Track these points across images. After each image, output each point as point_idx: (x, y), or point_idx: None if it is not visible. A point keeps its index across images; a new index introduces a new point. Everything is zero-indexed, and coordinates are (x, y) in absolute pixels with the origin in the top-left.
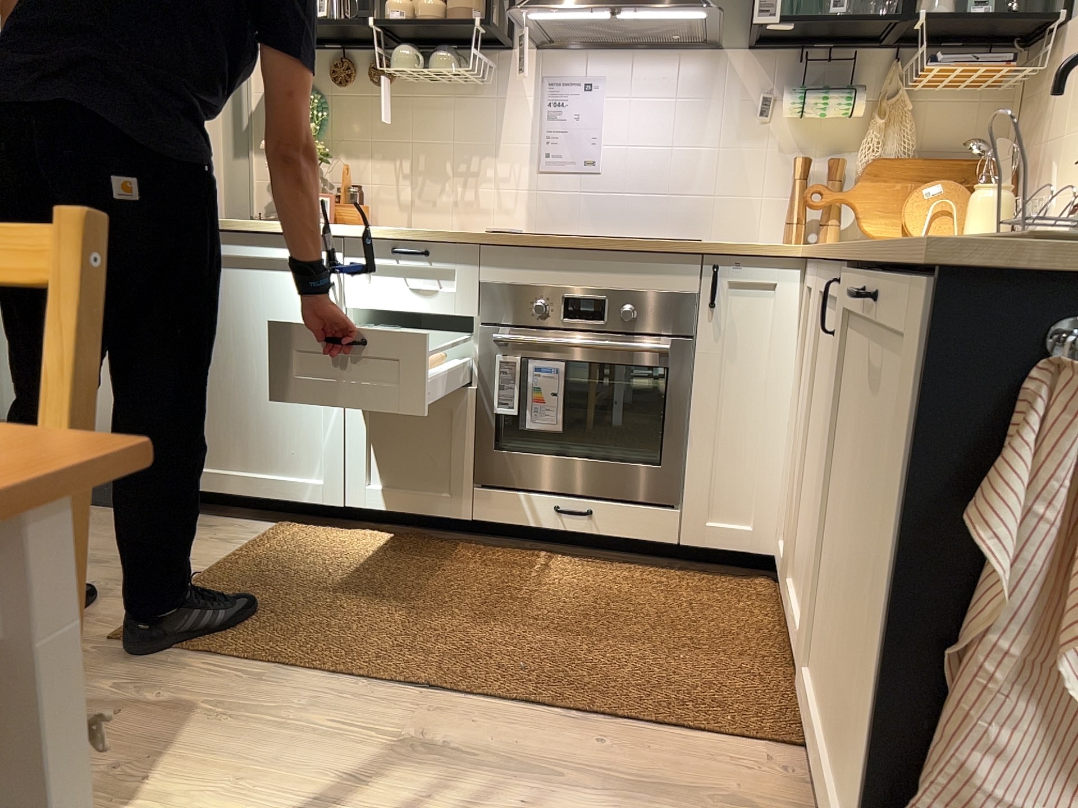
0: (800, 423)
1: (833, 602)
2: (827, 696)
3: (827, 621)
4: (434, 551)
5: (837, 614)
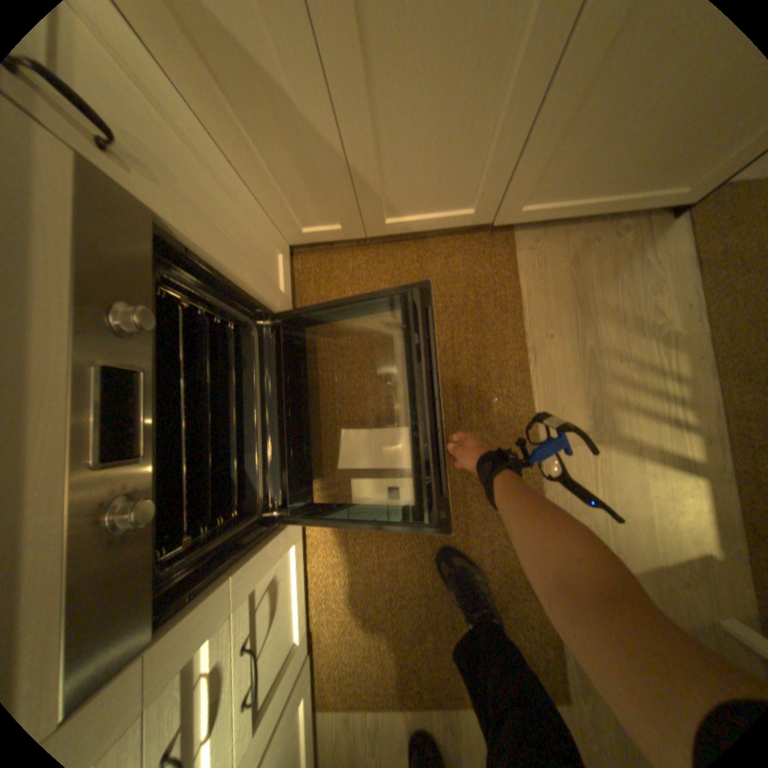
0: (259, 139)
1: (582, 153)
2: (571, 192)
3: (561, 170)
4: (328, 536)
5: (602, 150)
